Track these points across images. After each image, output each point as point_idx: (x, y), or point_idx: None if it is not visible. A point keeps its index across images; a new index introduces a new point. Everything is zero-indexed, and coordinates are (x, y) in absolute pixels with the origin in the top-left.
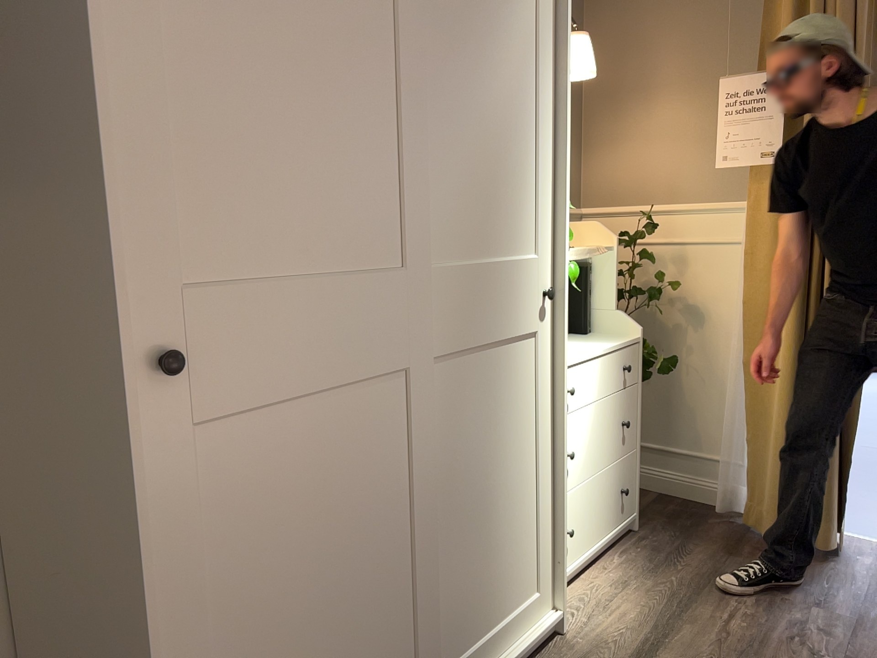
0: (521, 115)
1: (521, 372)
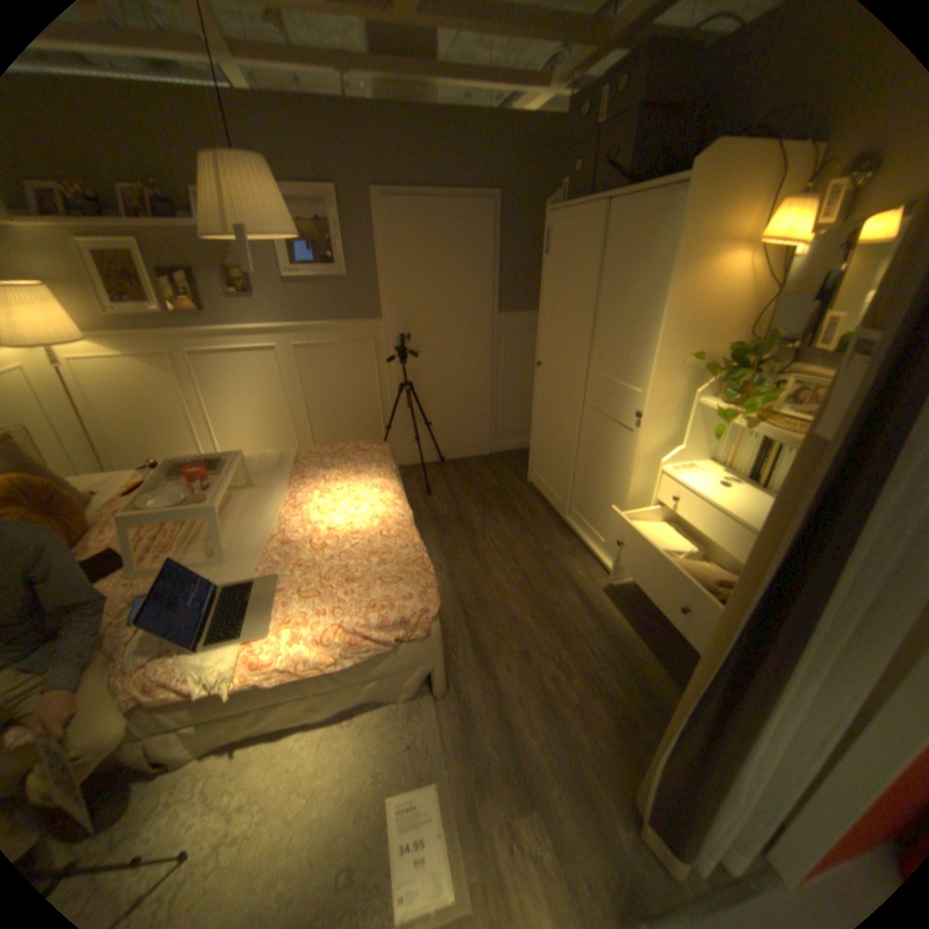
0: (648, 308)
1: (622, 443)
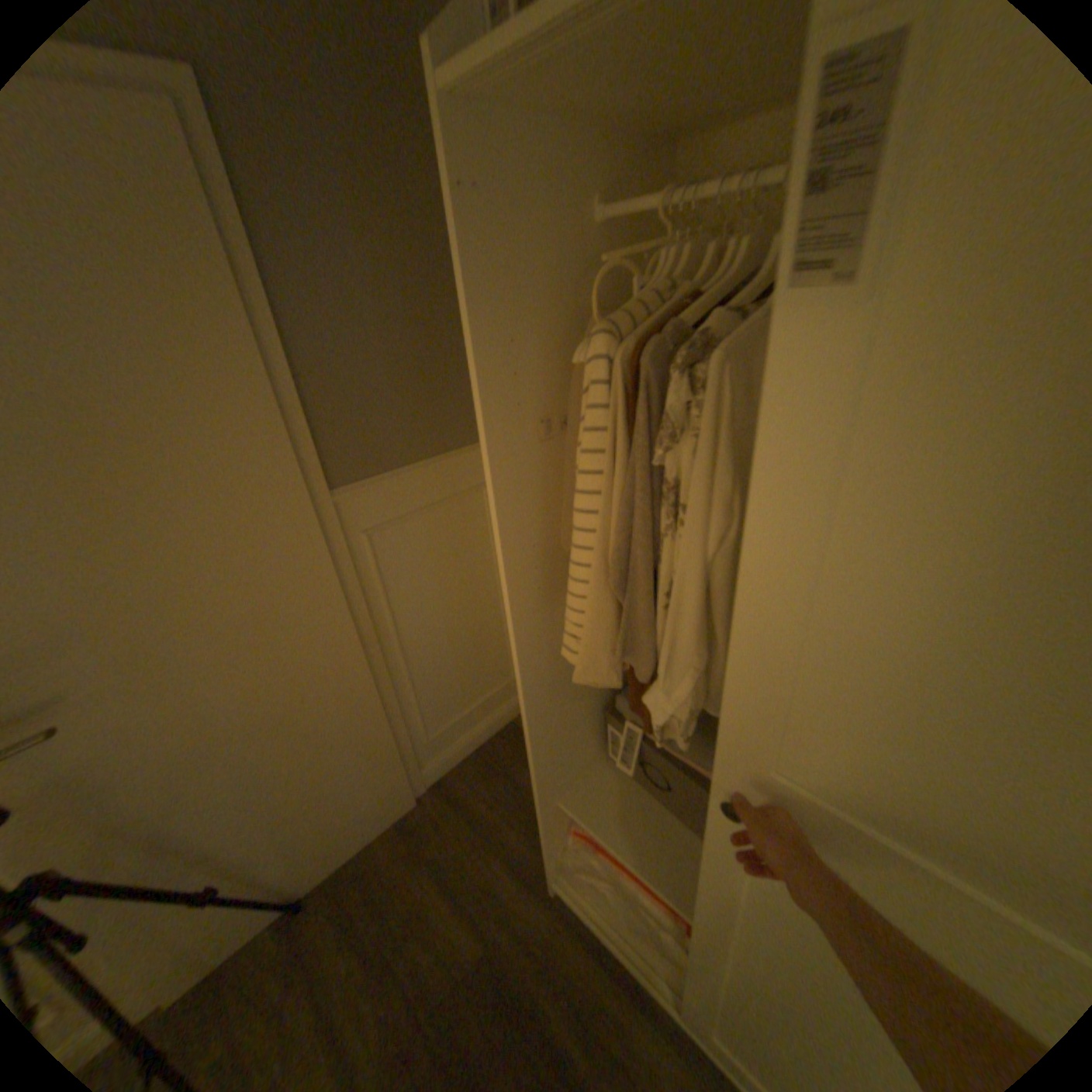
0: None
1: None
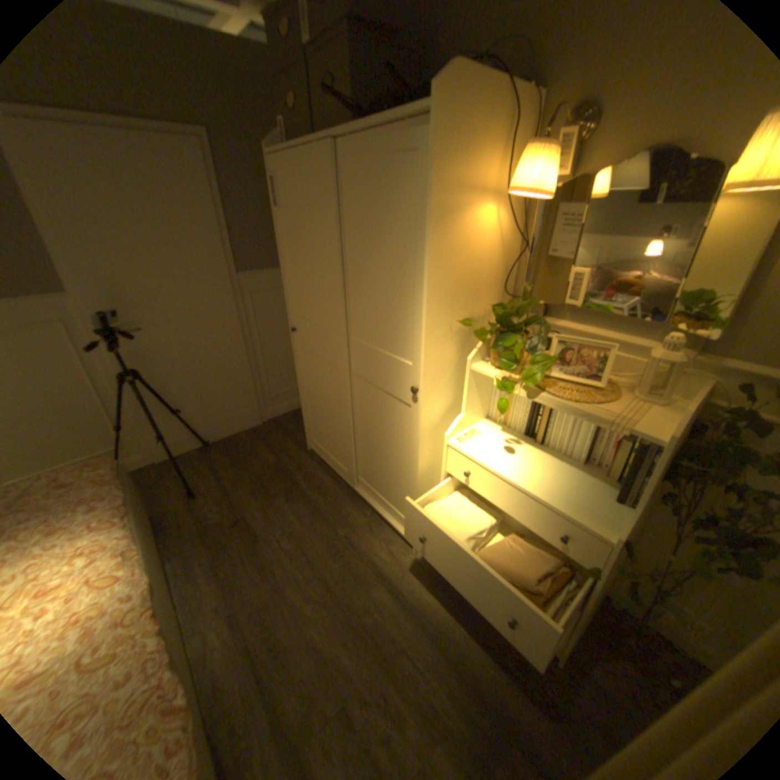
0: (403, 271)
1: (400, 417)
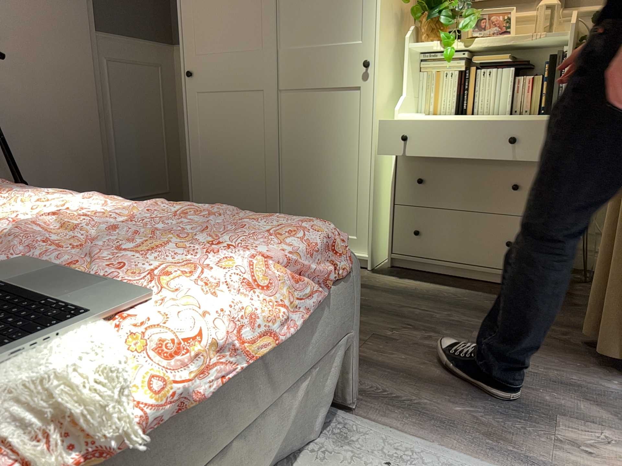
0: None
1: (346, 109)
